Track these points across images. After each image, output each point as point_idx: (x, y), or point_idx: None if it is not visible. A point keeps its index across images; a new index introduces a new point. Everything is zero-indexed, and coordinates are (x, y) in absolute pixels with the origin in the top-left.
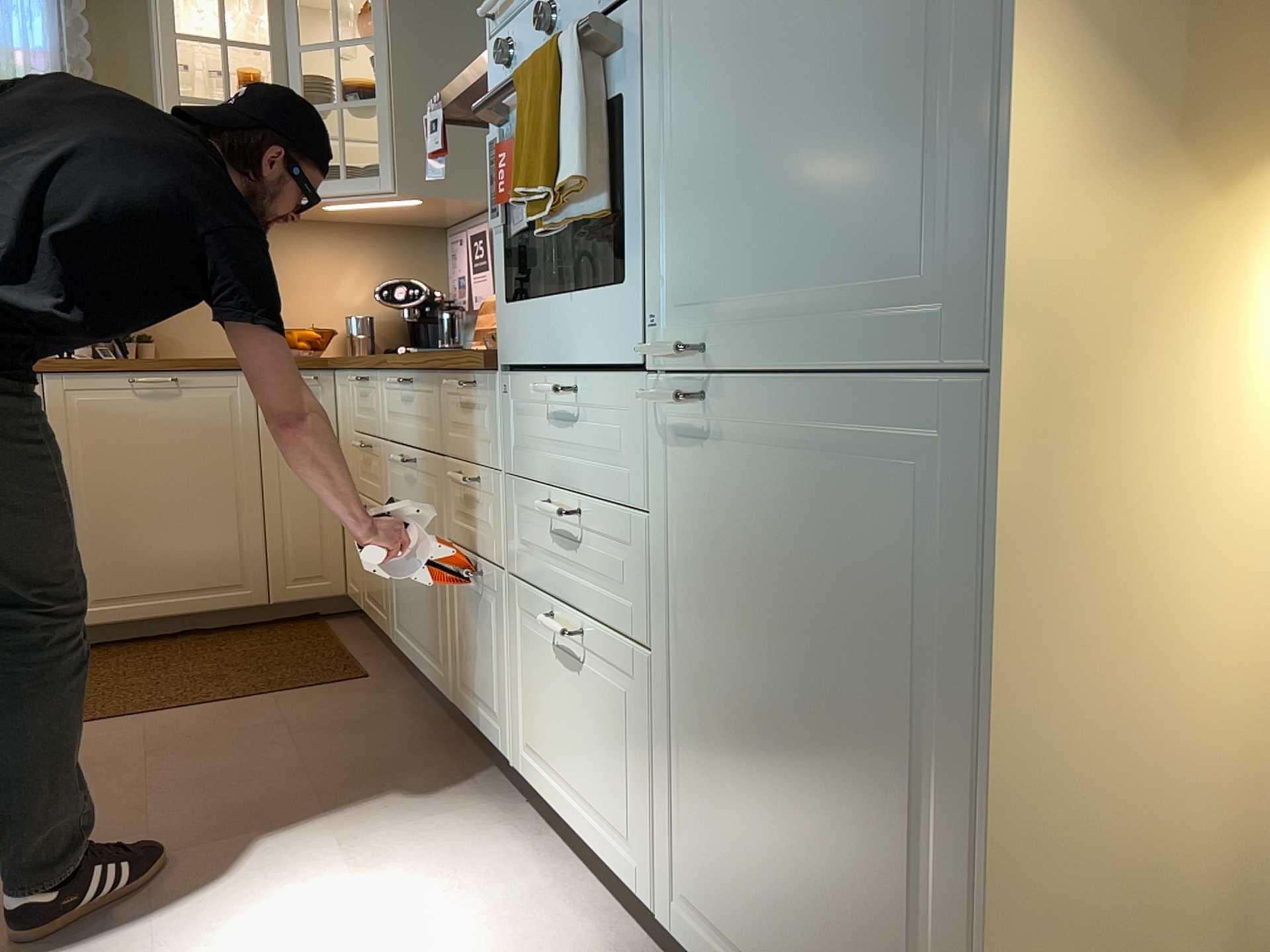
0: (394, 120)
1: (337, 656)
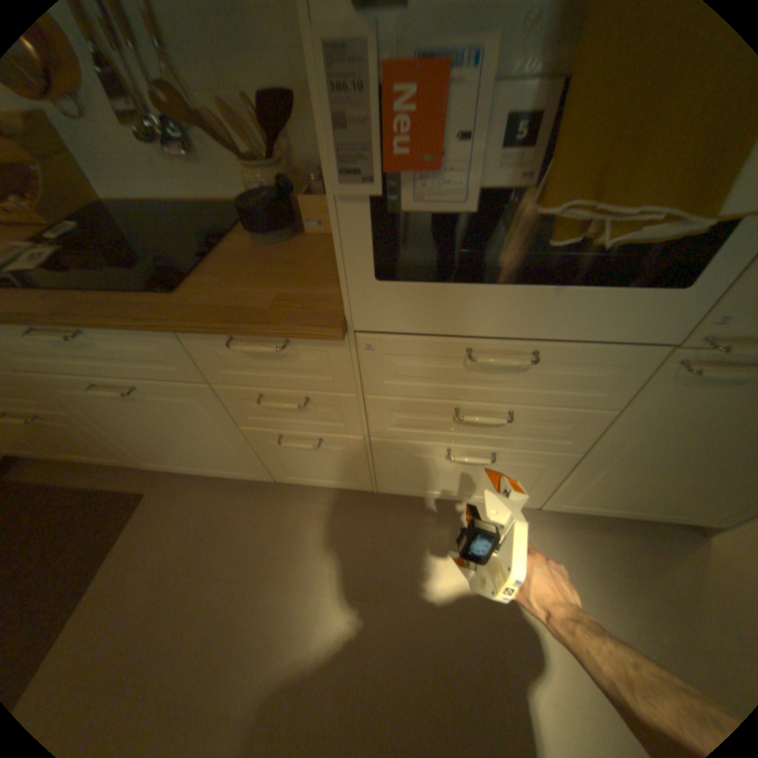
0: None
1: (84, 498)
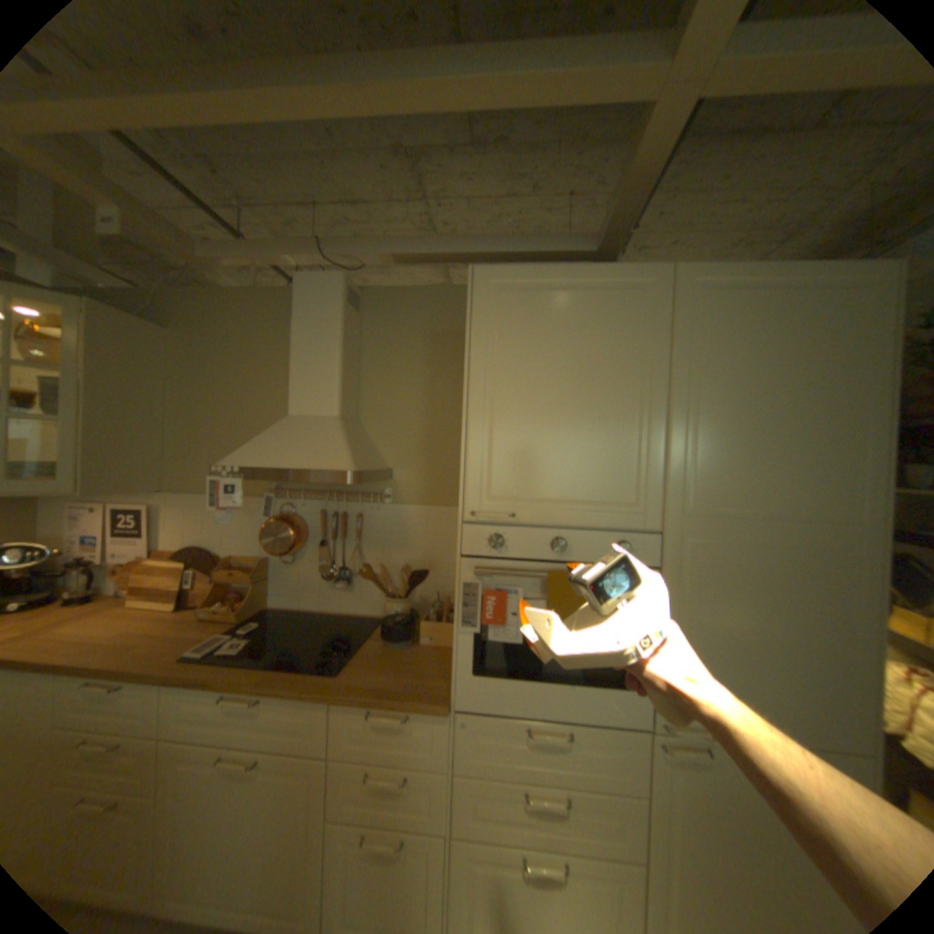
0: (80, 438)
1: None
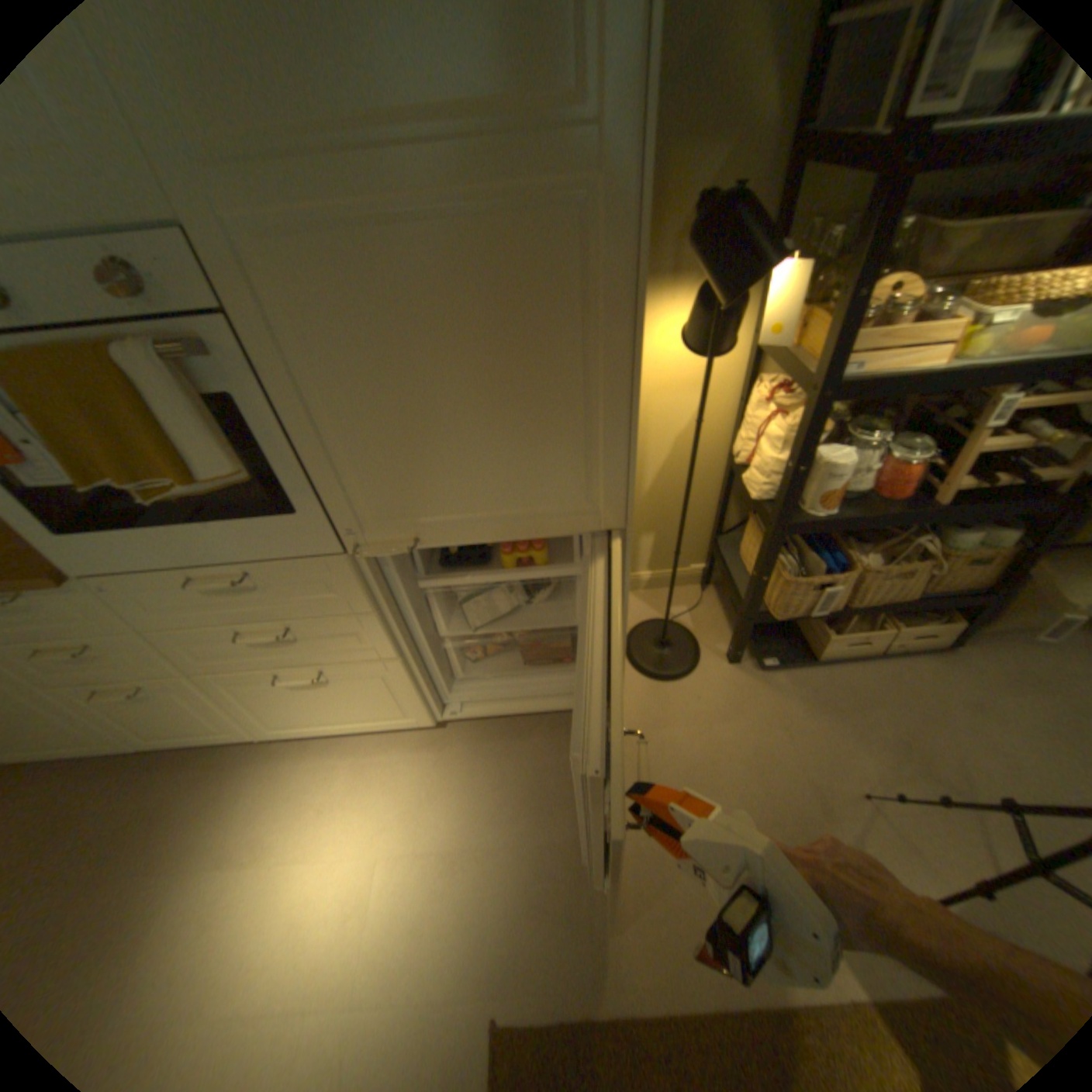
0: None
1: None
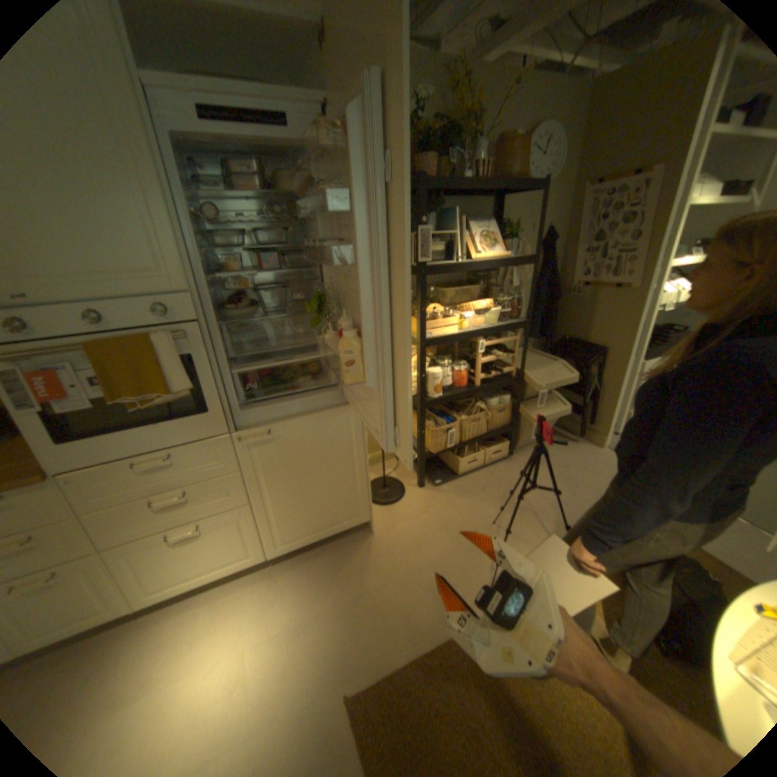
0: None
1: None
